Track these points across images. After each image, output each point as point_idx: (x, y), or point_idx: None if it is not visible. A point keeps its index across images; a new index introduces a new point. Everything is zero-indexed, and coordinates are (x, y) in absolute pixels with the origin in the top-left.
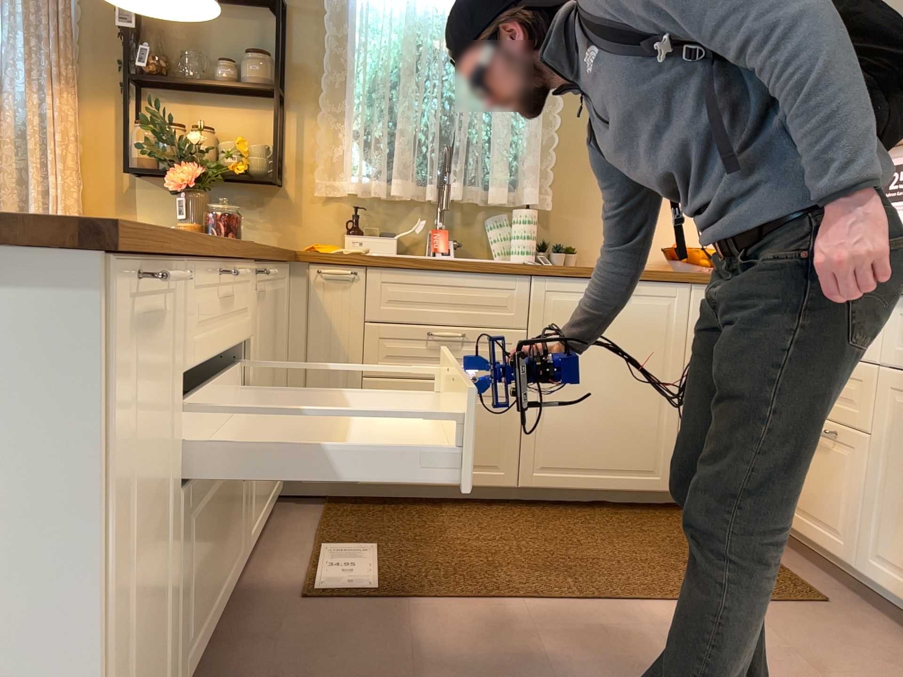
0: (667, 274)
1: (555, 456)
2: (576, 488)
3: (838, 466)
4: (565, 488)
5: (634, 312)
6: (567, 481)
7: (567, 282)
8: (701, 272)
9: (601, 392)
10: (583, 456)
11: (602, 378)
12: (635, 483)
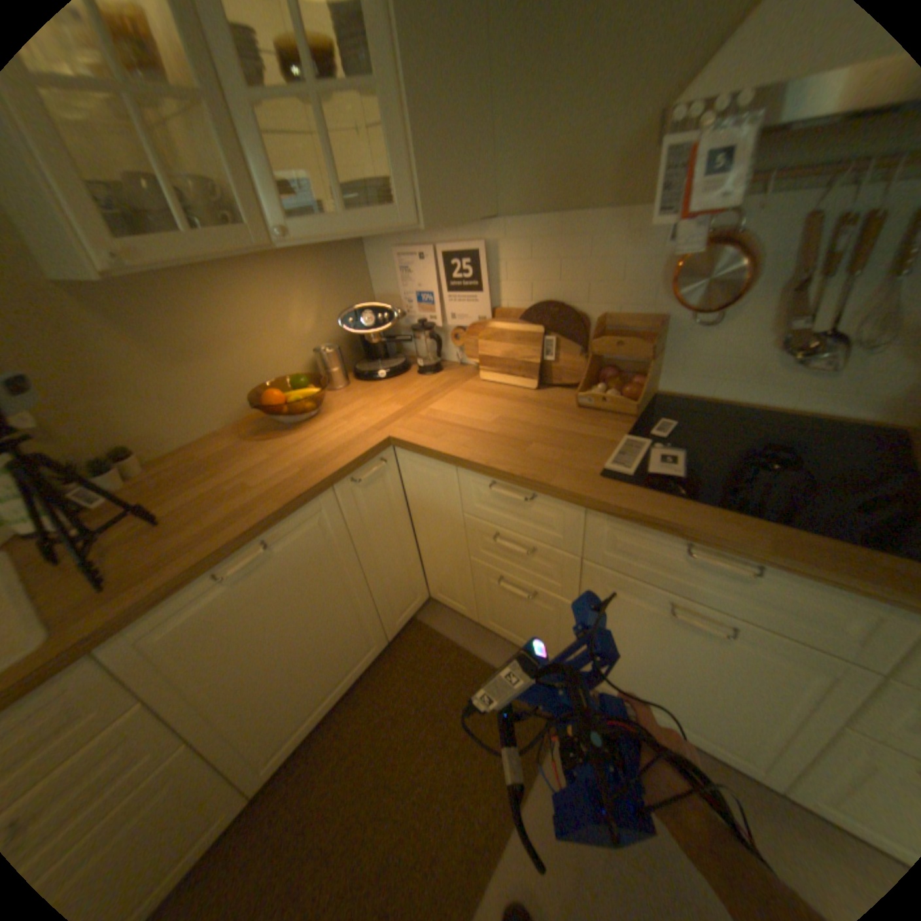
0: (301, 498)
1: (273, 739)
2: (309, 731)
3: (541, 612)
4: (299, 741)
5: (283, 560)
6: (298, 737)
7: (165, 606)
8: (332, 463)
9: (288, 652)
10: (302, 708)
11: (283, 642)
12: (358, 671)
